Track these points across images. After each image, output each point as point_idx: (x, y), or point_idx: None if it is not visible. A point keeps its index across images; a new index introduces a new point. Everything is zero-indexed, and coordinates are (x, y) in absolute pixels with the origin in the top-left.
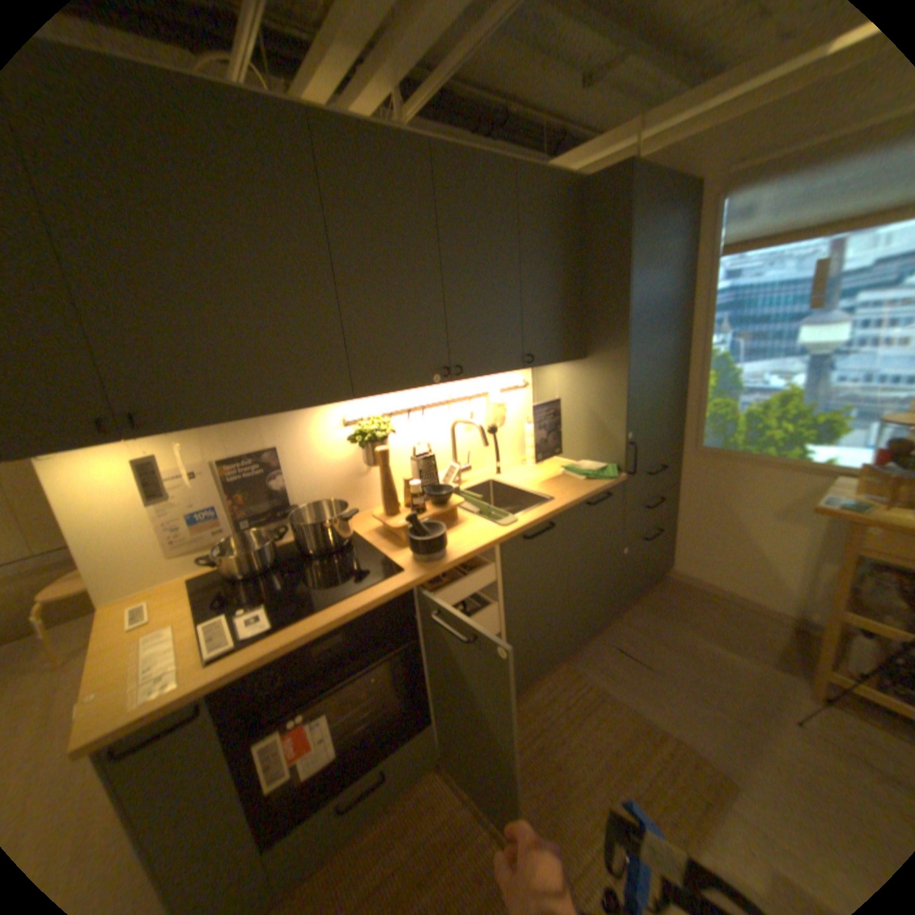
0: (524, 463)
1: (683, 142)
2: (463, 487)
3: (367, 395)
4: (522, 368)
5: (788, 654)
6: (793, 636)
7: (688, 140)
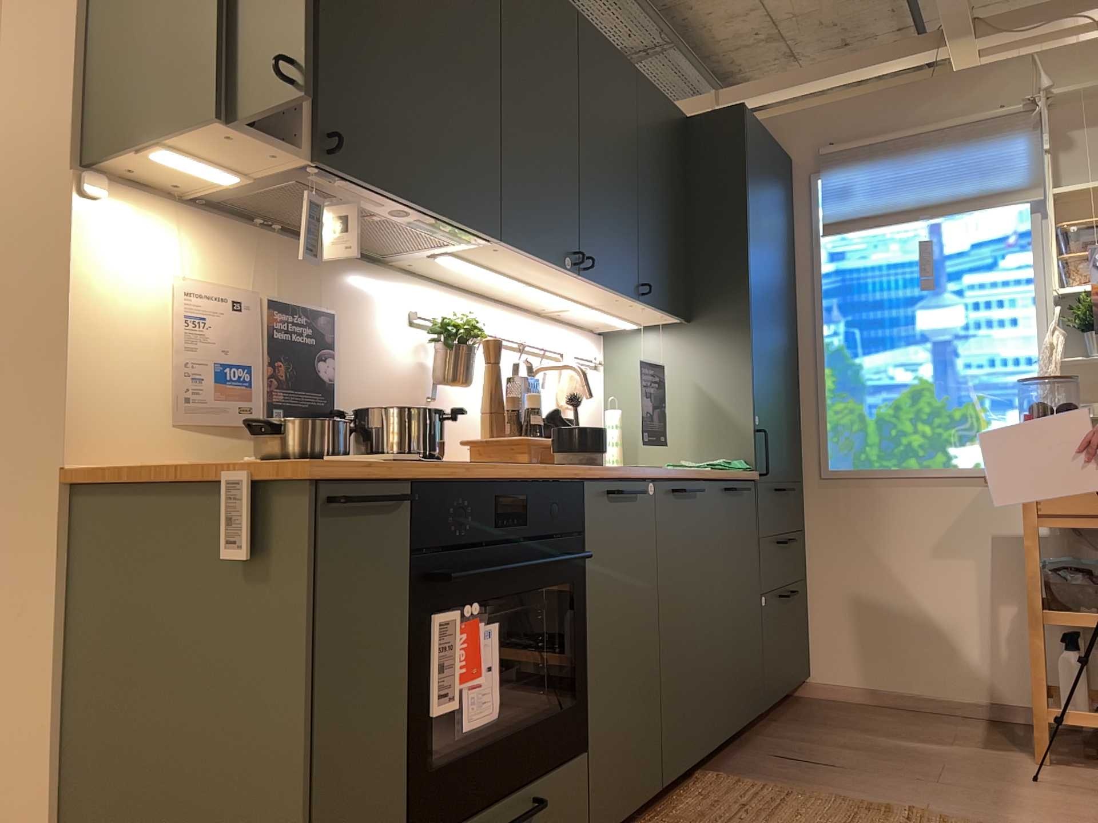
0: None
1: (766, 123)
2: None
3: (502, 248)
4: (631, 305)
5: (993, 737)
6: (991, 724)
7: (772, 121)
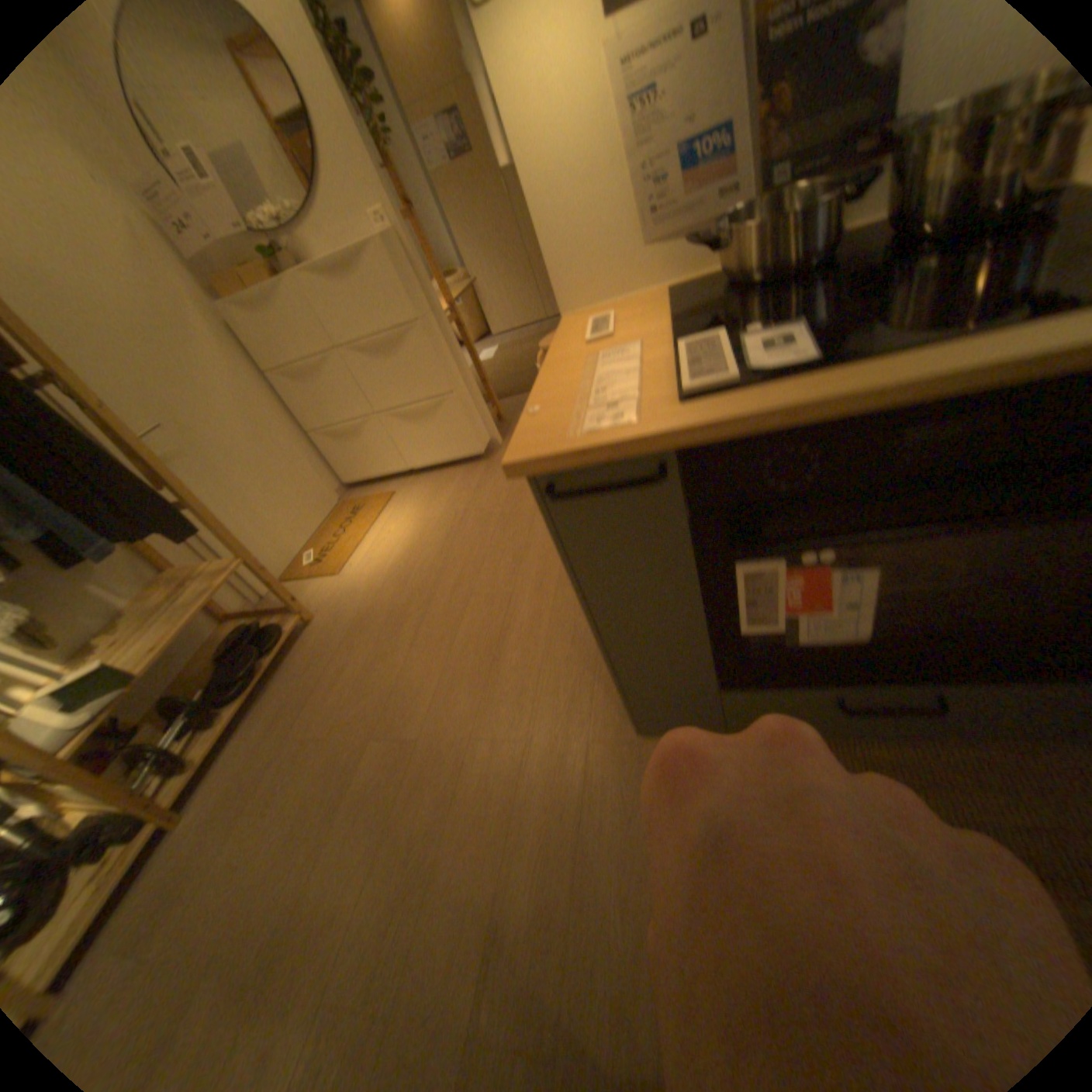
0: None
1: None
2: None
3: None
4: None
5: None
6: None
7: None
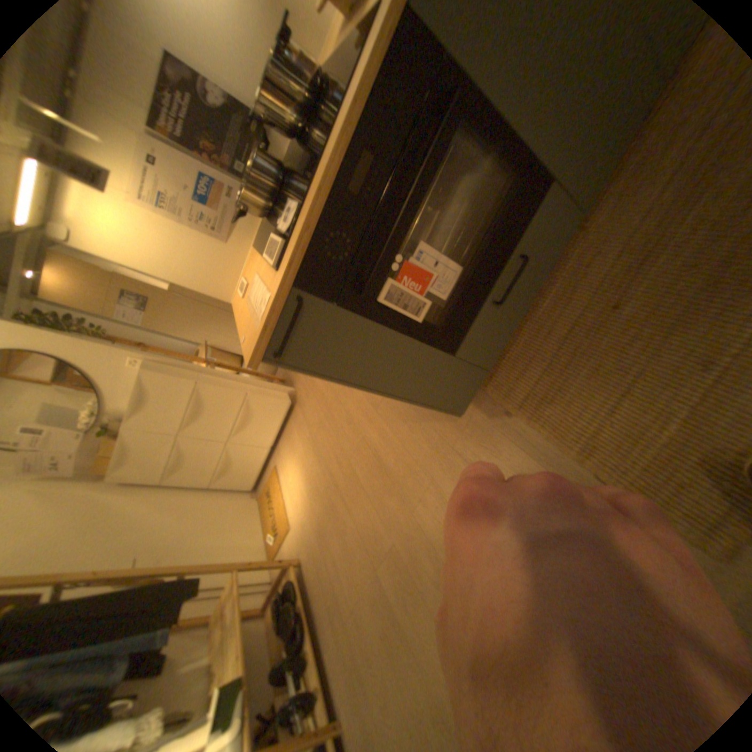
0: None
1: None
2: None
3: None
4: None
5: None
6: None
7: None
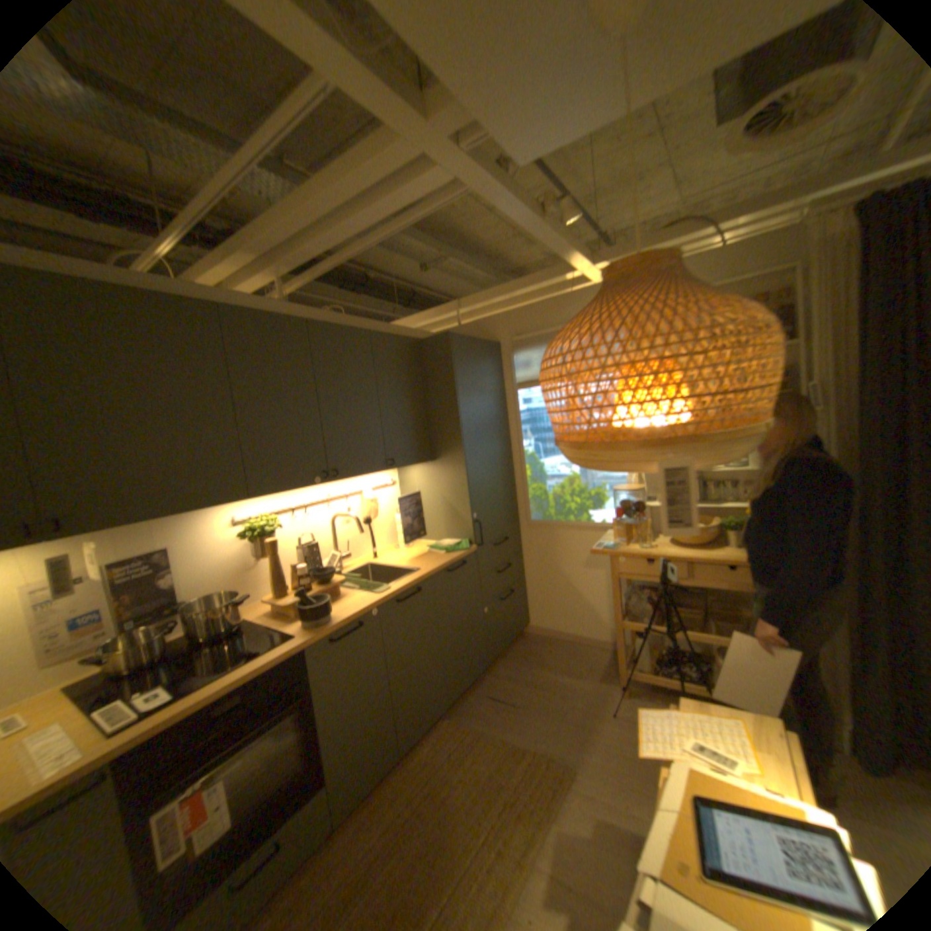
0: (398, 548)
1: (484, 320)
2: (345, 573)
3: (259, 497)
4: (387, 470)
5: (608, 671)
6: (612, 658)
7: (487, 319)
